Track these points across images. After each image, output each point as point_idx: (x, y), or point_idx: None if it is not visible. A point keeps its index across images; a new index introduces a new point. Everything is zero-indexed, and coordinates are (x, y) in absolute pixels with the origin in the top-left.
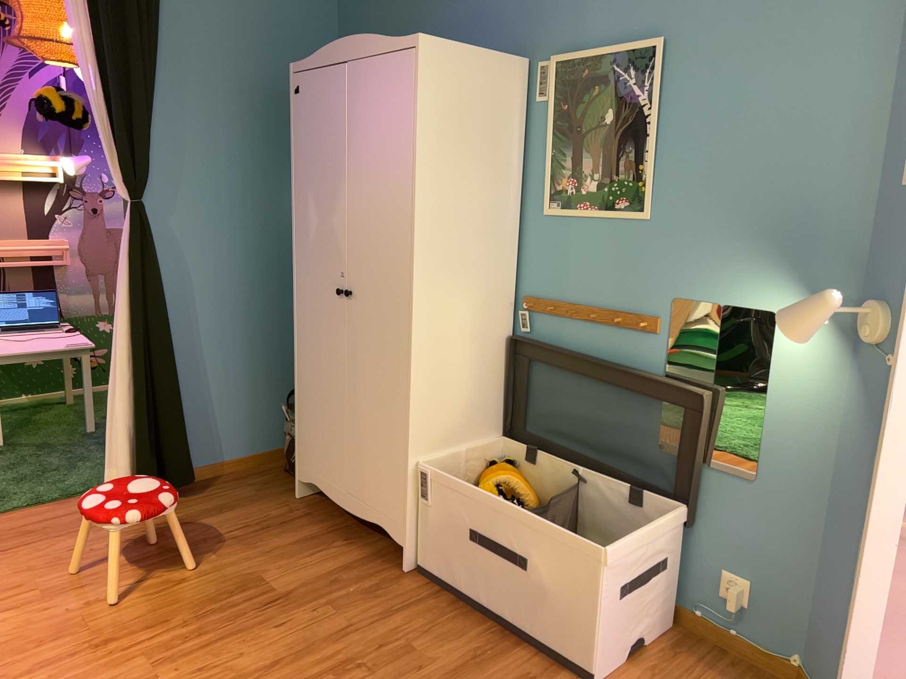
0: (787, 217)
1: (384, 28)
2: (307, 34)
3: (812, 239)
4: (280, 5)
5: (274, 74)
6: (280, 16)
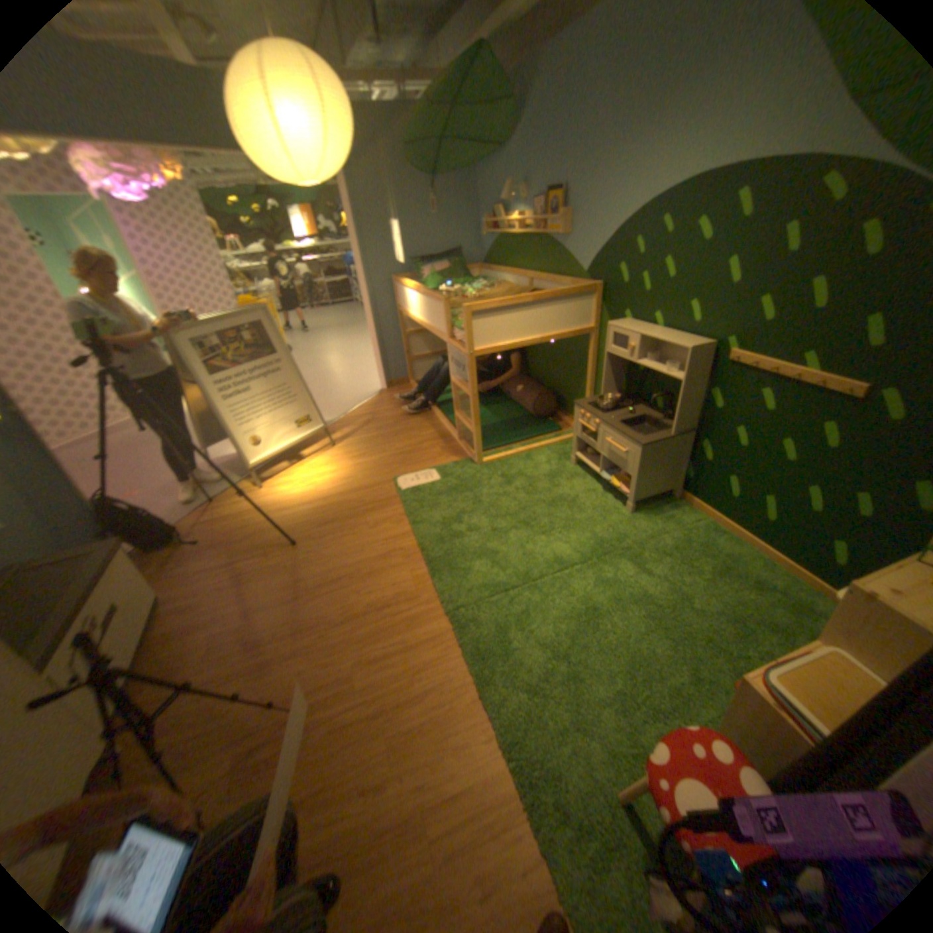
0: None
1: None
2: None
3: None
4: None
5: None
6: None
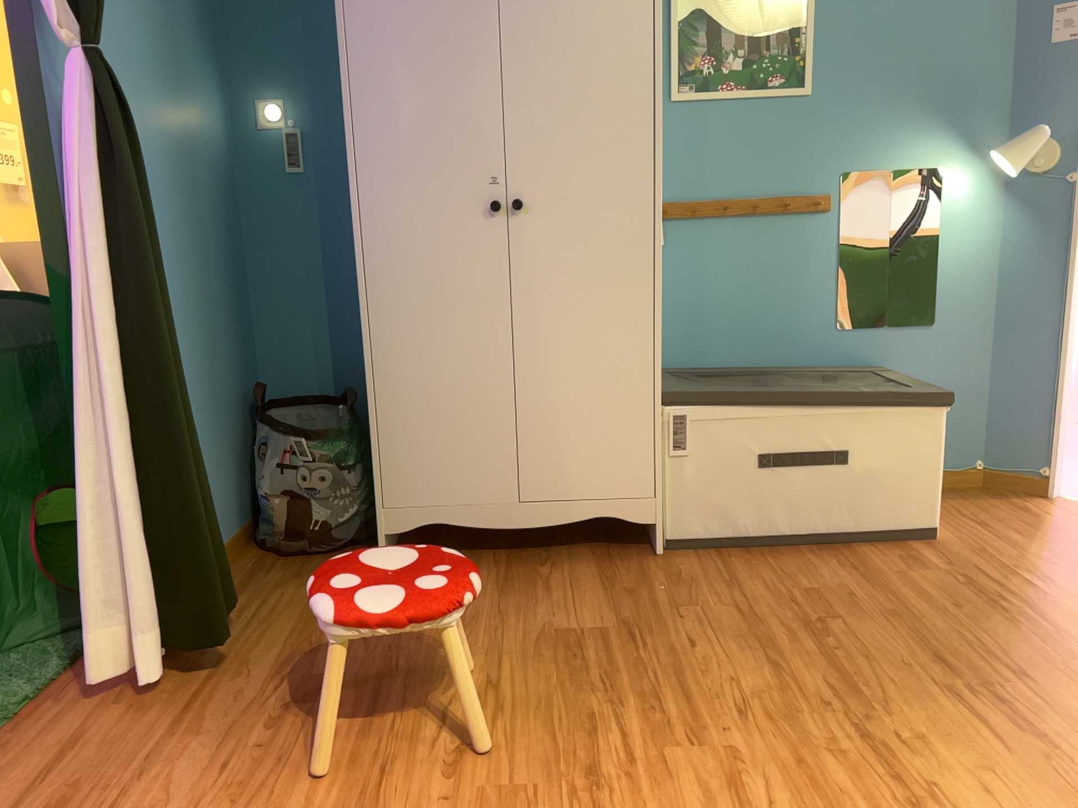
0: (945, 81)
1: None
2: None
3: (967, 98)
4: None
5: None
6: None
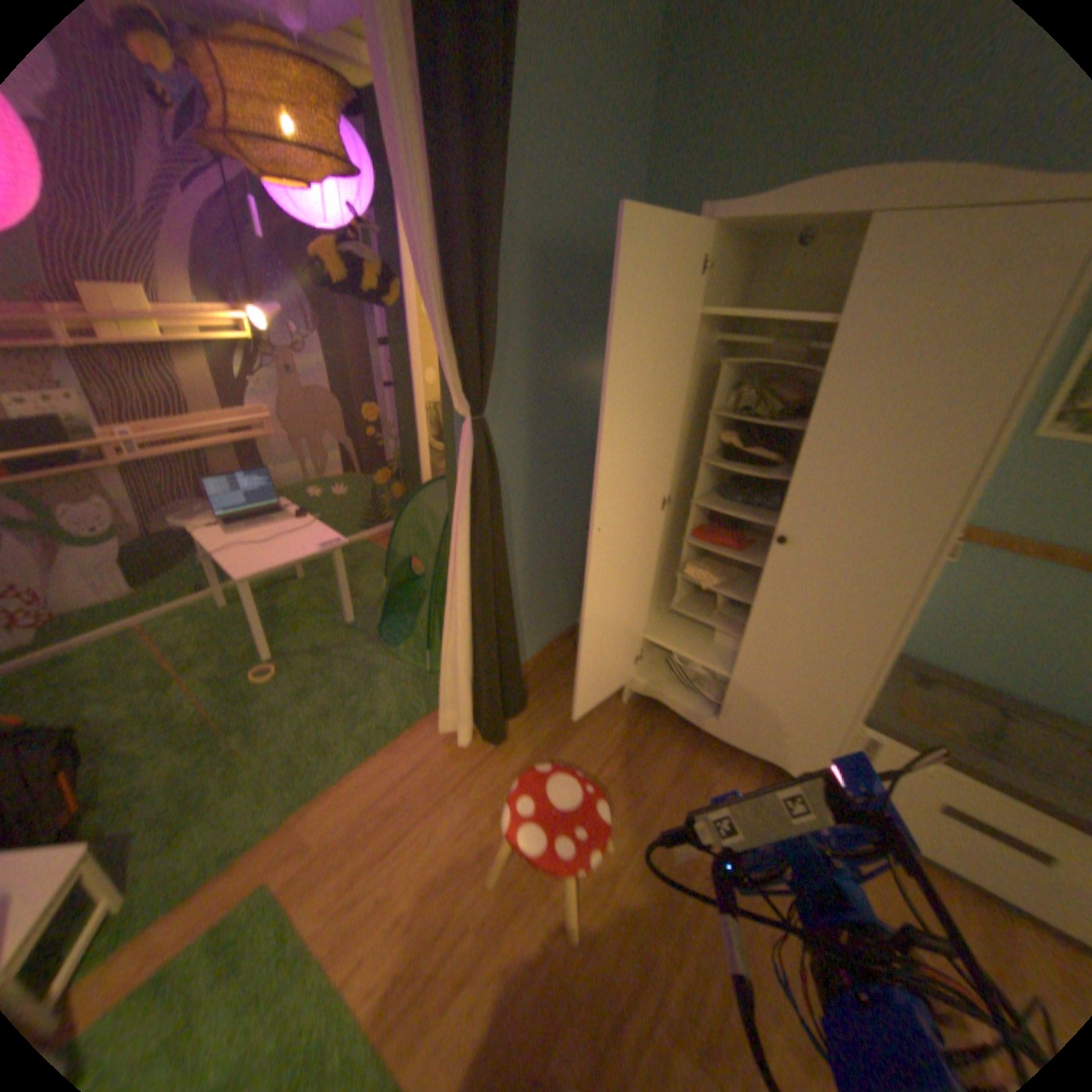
0: None
1: (753, 140)
2: (625, 143)
3: None
4: (606, 92)
5: (592, 207)
6: (604, 113)
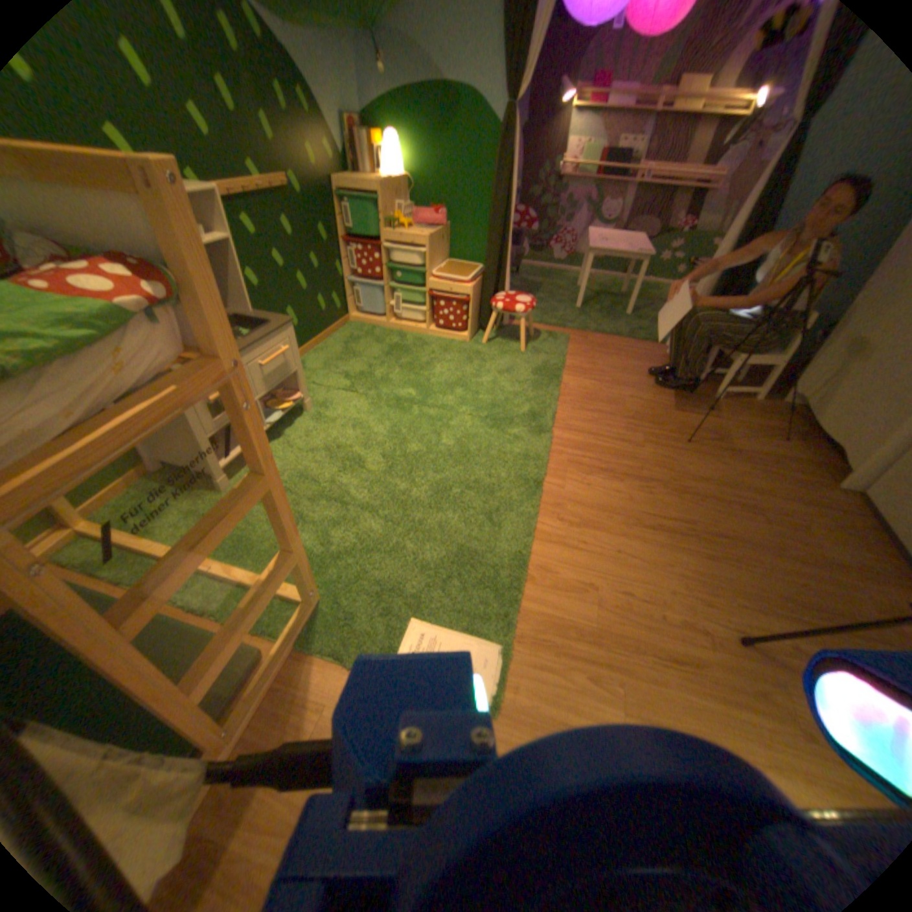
0: None
1: None
2: None
3: None
4: None
5: None
6: None
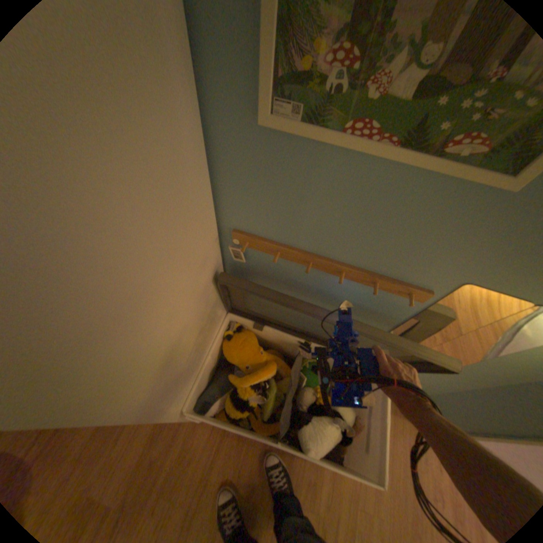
0: None
1: None
2: None
3: None
4: None
5: None
6: None
